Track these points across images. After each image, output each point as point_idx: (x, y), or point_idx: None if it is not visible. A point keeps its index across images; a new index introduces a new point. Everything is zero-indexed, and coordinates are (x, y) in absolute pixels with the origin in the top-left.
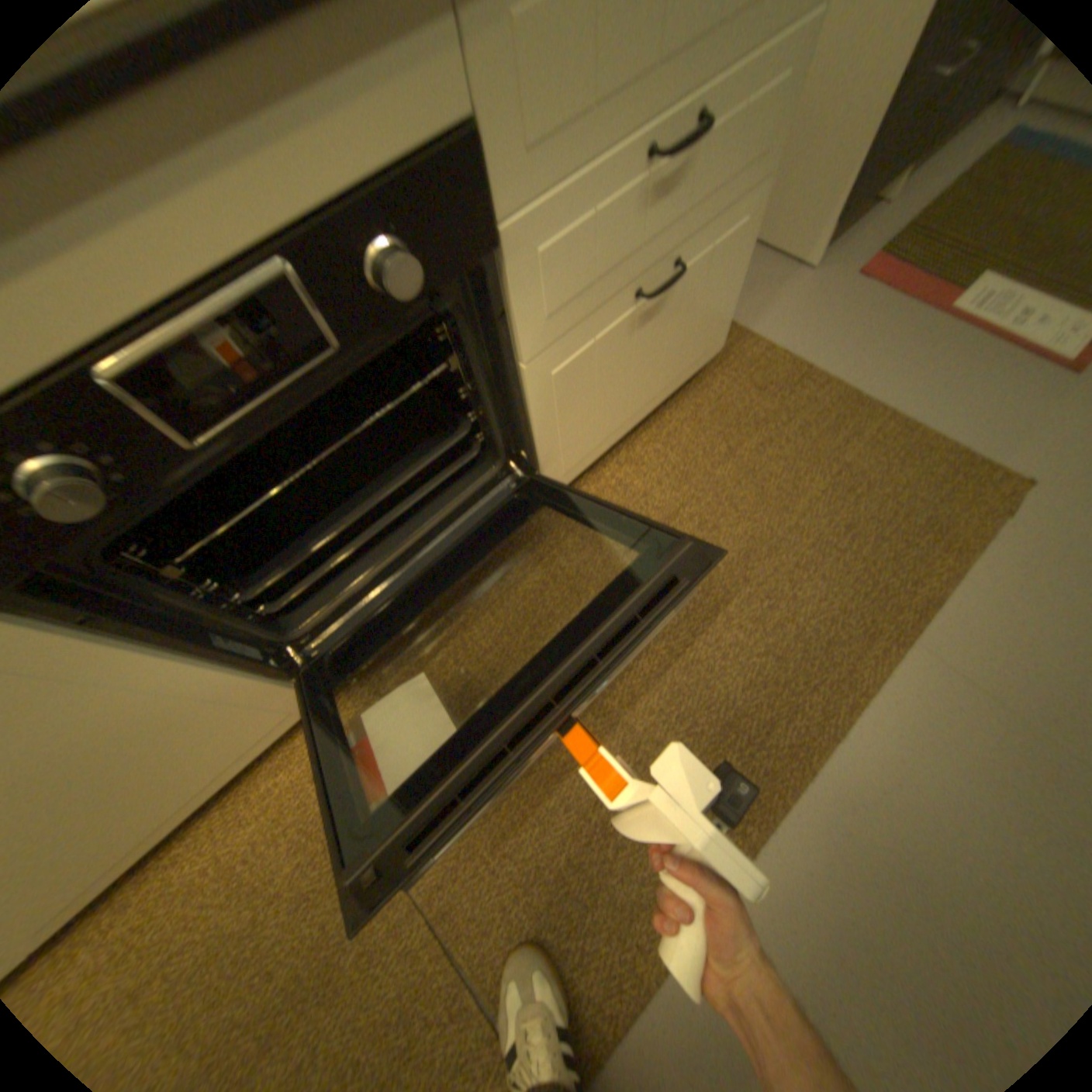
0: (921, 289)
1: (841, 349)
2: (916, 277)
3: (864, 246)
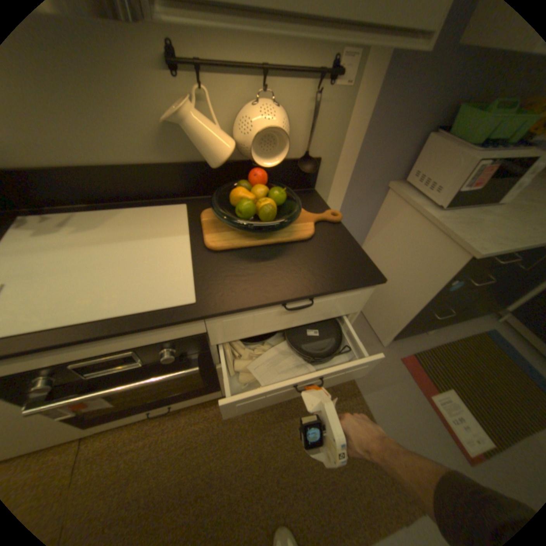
0: (422, 383)
1: (376, 392)
2: (423, 376)
3: (409, 349)
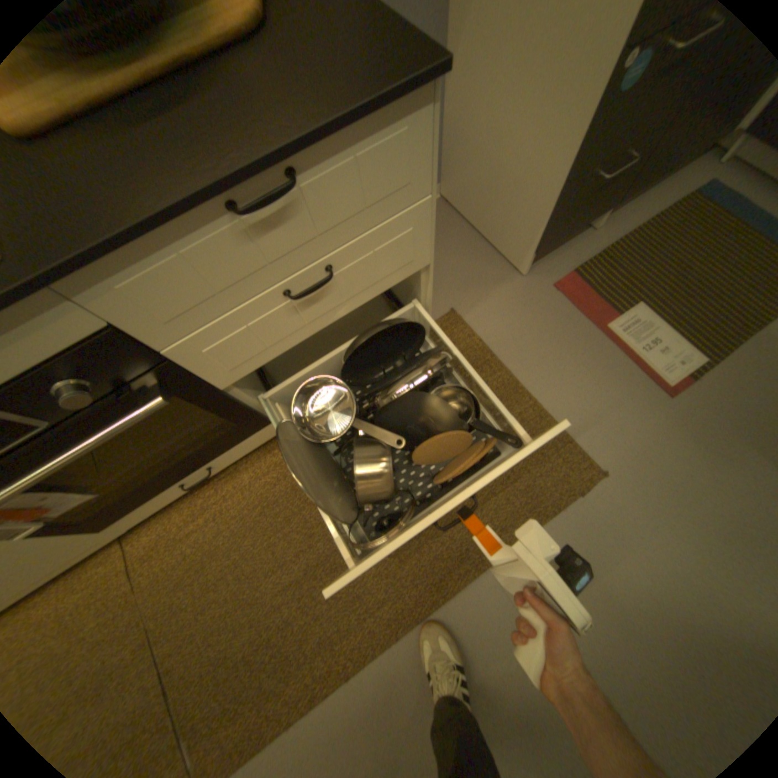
0: (590, 309)
1: (518, 346)
2: (591, 298)
3: (565, 265)
